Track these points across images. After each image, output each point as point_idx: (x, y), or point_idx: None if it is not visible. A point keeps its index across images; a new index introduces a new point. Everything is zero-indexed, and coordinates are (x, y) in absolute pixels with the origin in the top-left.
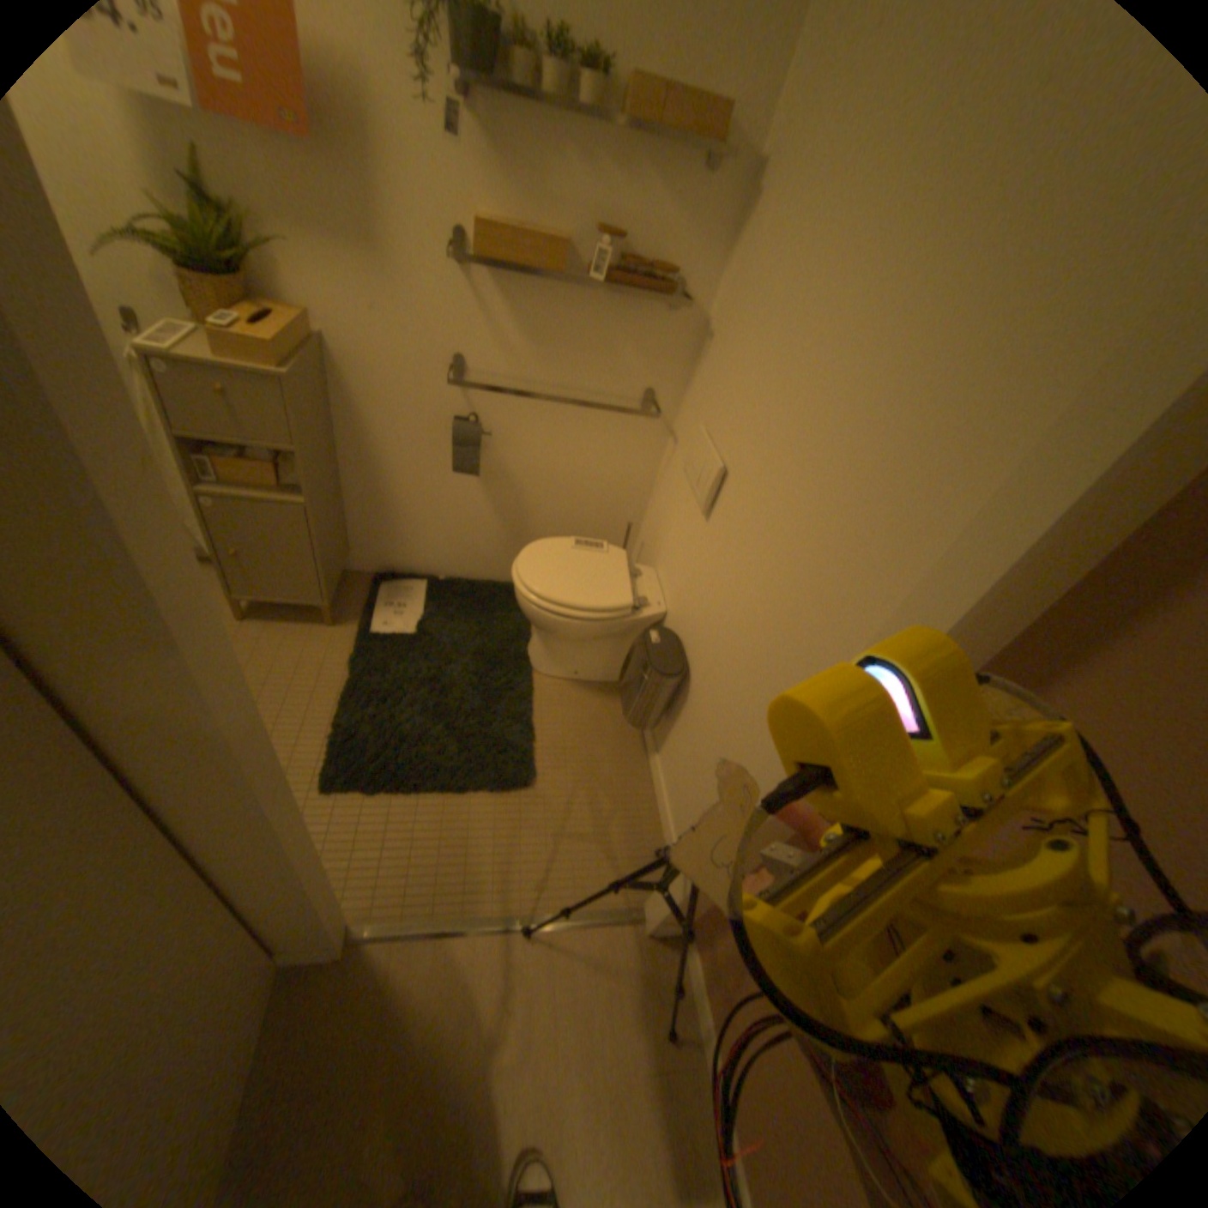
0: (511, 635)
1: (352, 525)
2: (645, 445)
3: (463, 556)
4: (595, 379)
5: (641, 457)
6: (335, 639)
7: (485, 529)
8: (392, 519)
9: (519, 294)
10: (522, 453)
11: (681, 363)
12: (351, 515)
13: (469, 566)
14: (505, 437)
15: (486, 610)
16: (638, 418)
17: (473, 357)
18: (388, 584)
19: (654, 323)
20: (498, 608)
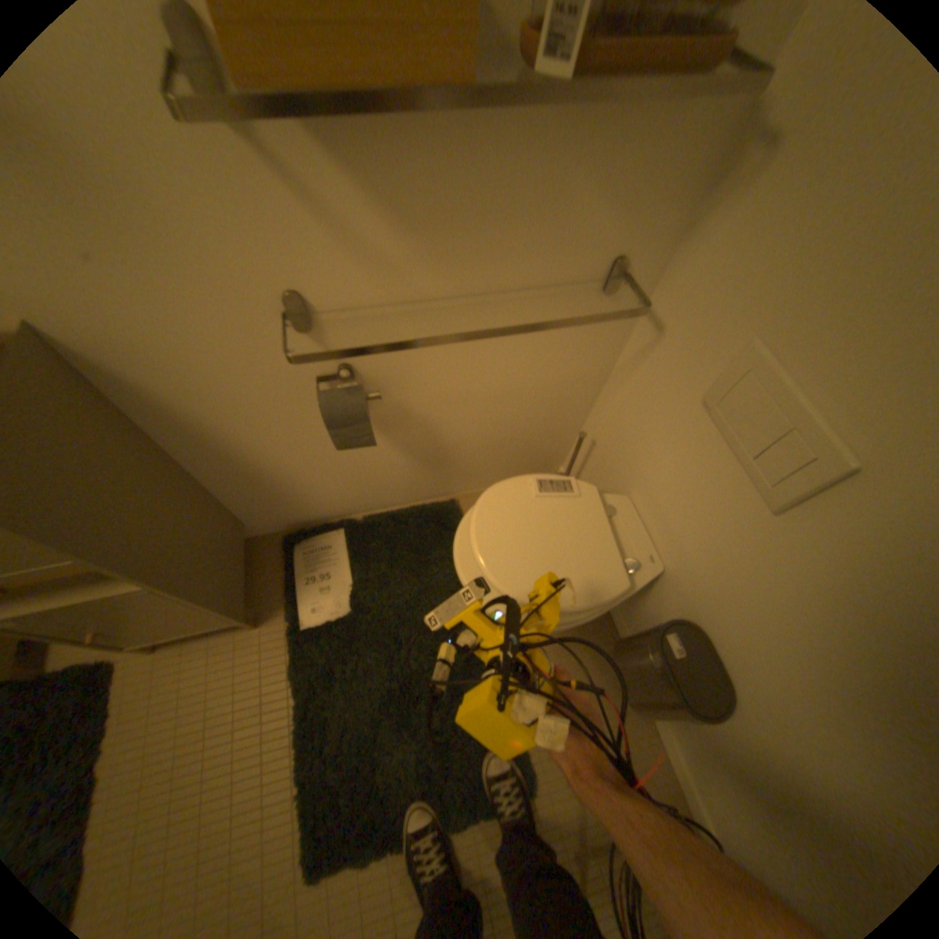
0: (456, 579)
1: (231, 506)
2: (602, 331)
3: (375, 494)
4: (528, 262)
5: (595, 347)
6: (261, 644)
7: (394, 468)
8: (277, 489)
9: (366, 138)
10: (425, 387)
11: (682, 194)
12: (224, 499)
13: (384, 499)
14: (396, 376)
15: (419, 552)
16: (597, 300)
17: (312, 284)
18: (300, 543)
19: (646, 128)
20: (431, 544)
